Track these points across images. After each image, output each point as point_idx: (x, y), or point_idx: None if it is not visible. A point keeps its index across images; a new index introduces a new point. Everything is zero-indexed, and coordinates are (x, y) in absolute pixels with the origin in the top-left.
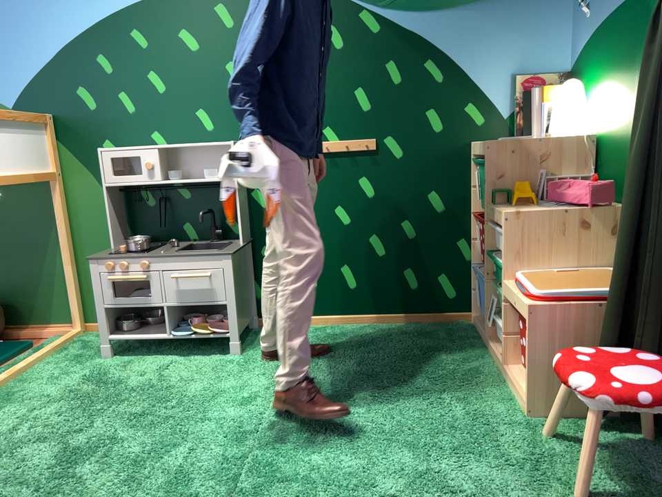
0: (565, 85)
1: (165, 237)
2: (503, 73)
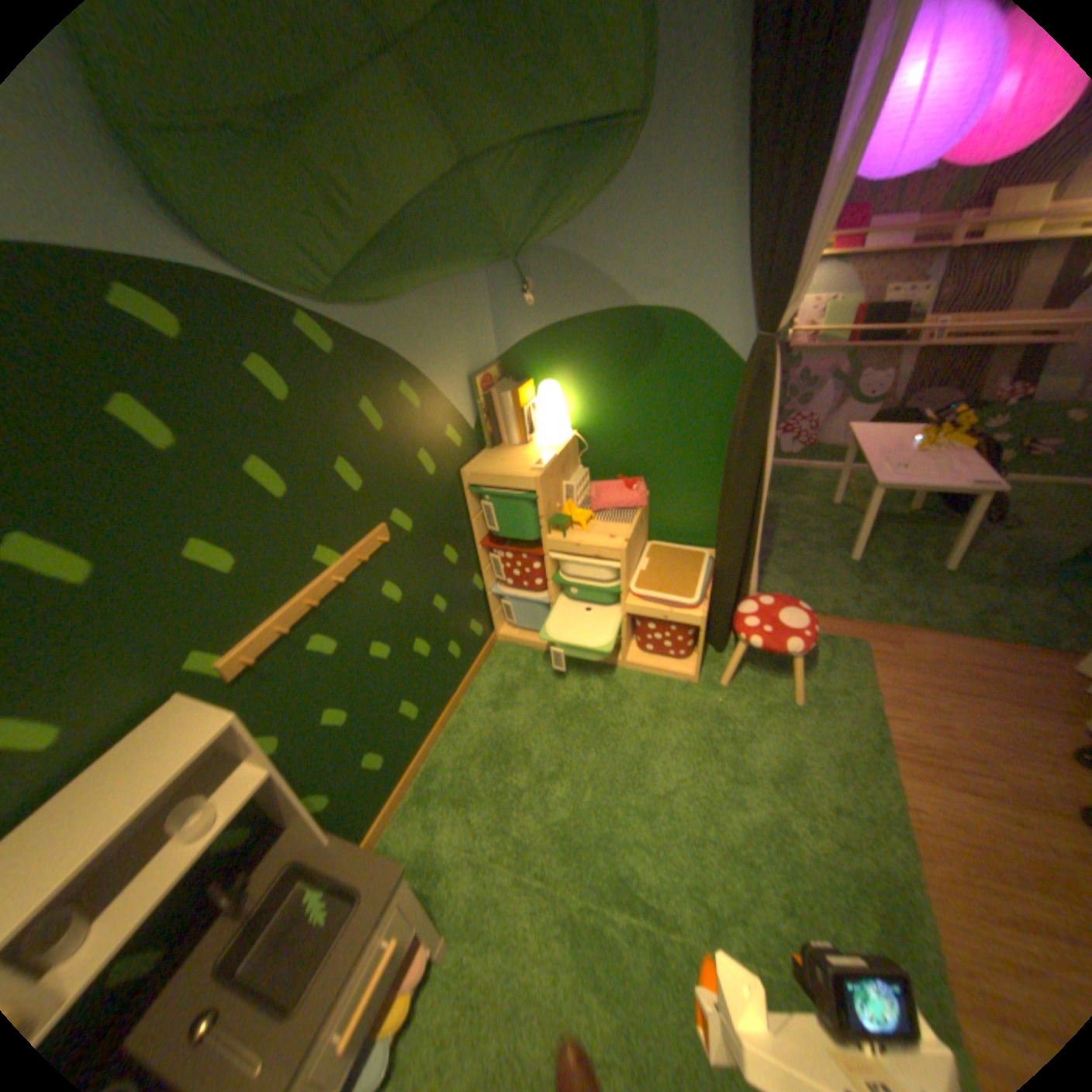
0: (544, 388)
1: None
2: (463, 377)
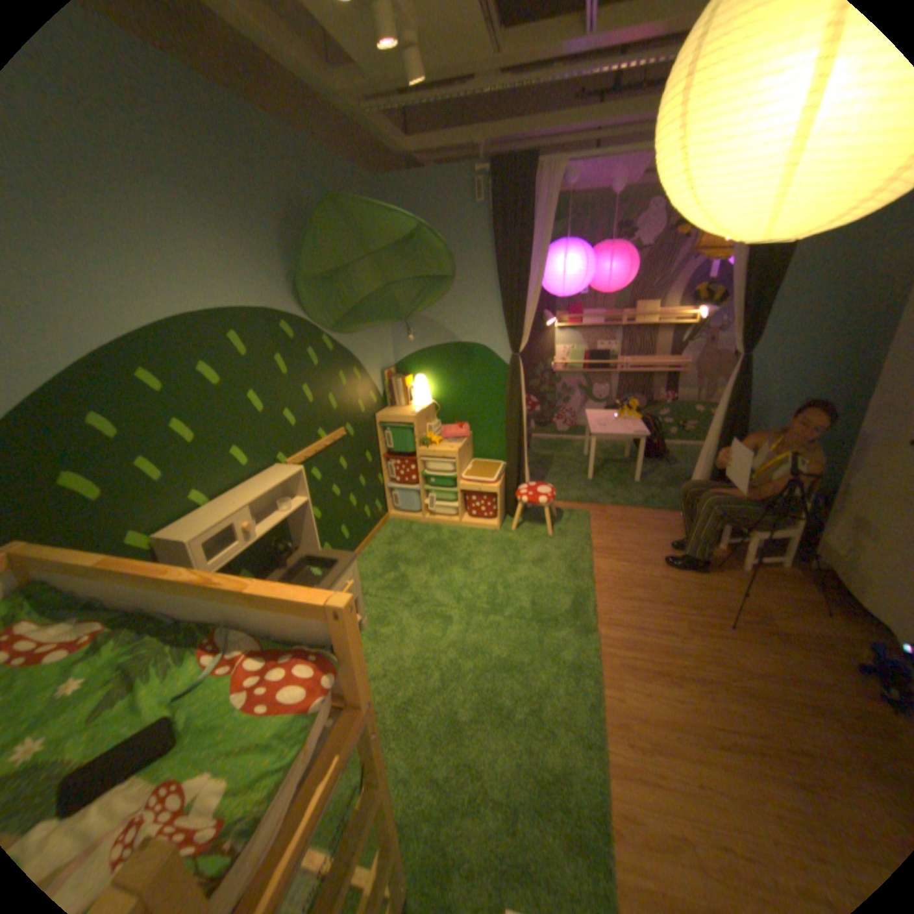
0: (417, 379)
1: None
2: (378, 371)
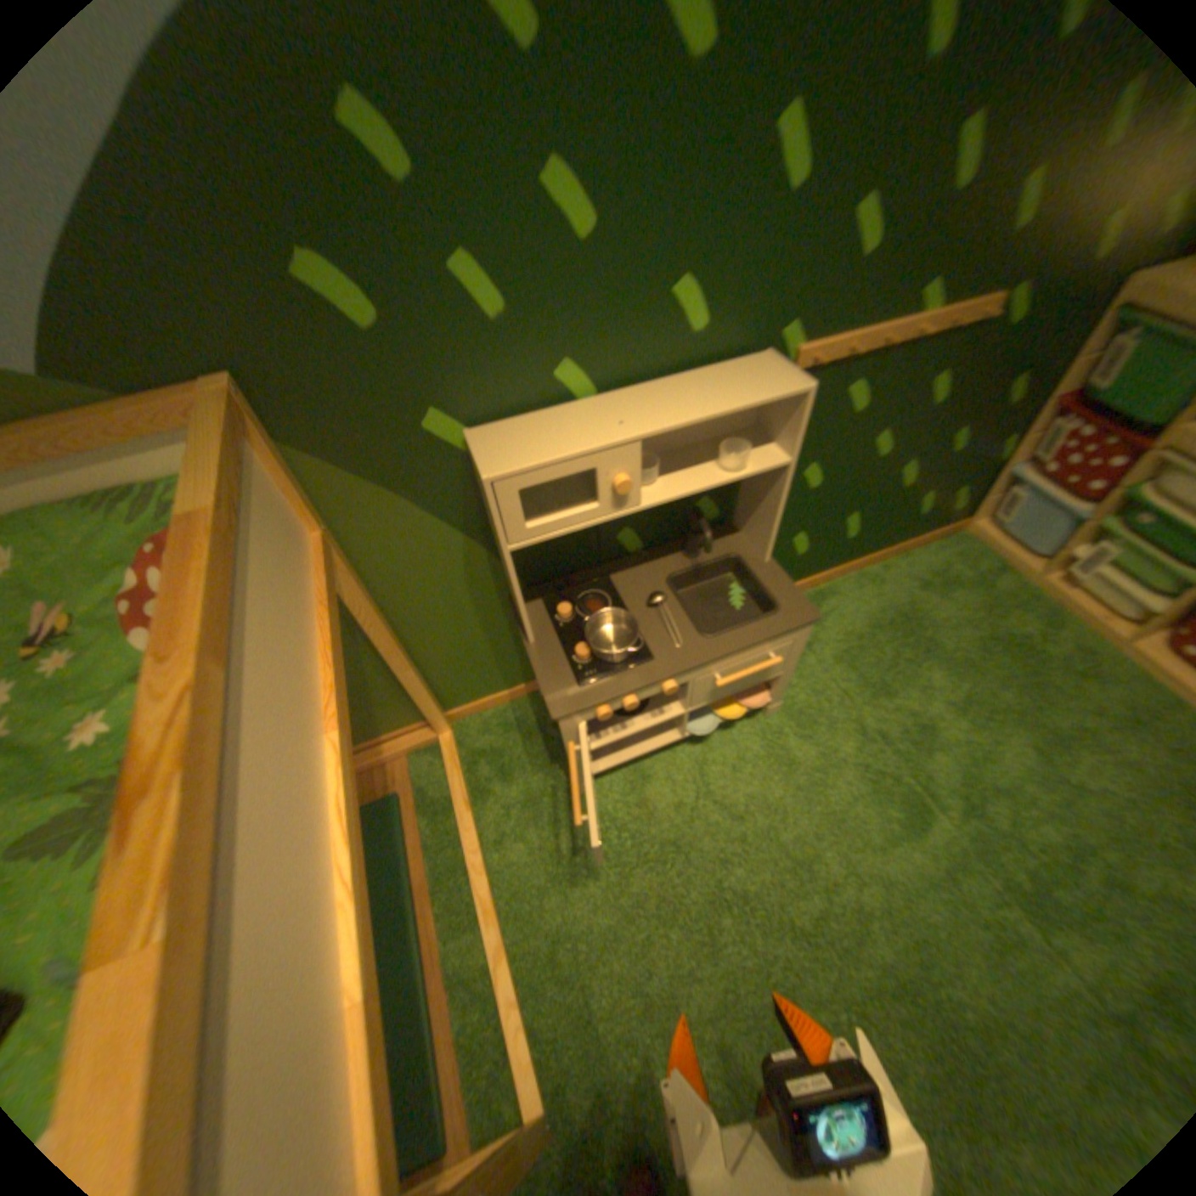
0: None
1: (584, 565)
2: None
